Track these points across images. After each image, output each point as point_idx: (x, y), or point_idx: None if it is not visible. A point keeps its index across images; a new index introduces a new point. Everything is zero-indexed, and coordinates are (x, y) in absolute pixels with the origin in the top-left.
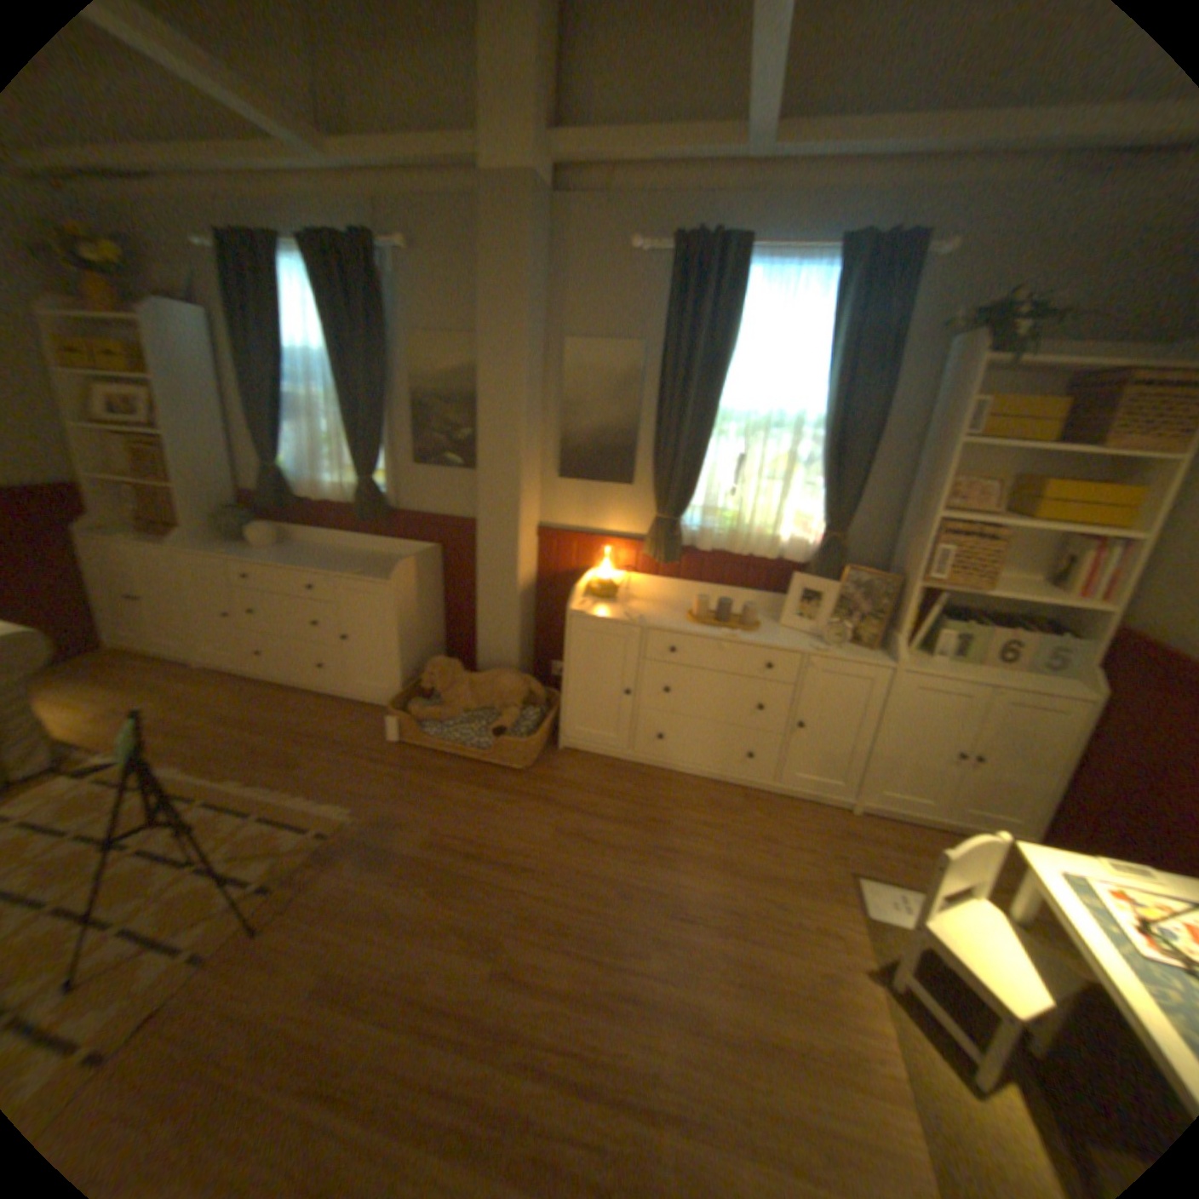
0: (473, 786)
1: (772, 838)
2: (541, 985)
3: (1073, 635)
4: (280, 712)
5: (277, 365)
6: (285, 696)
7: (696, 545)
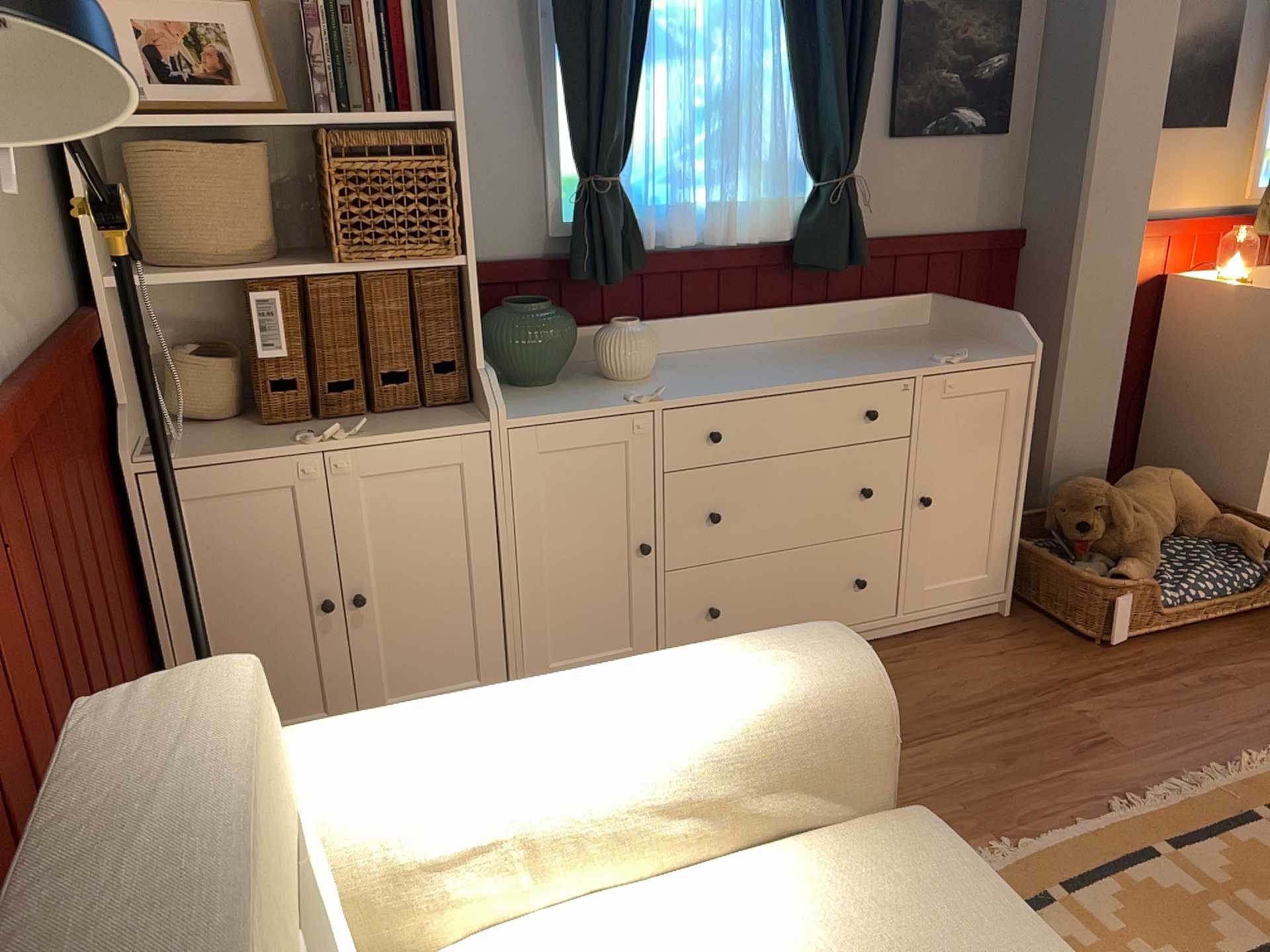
0: None
1: None
2: None
3: None
4: None
5: None
6: None
7: None
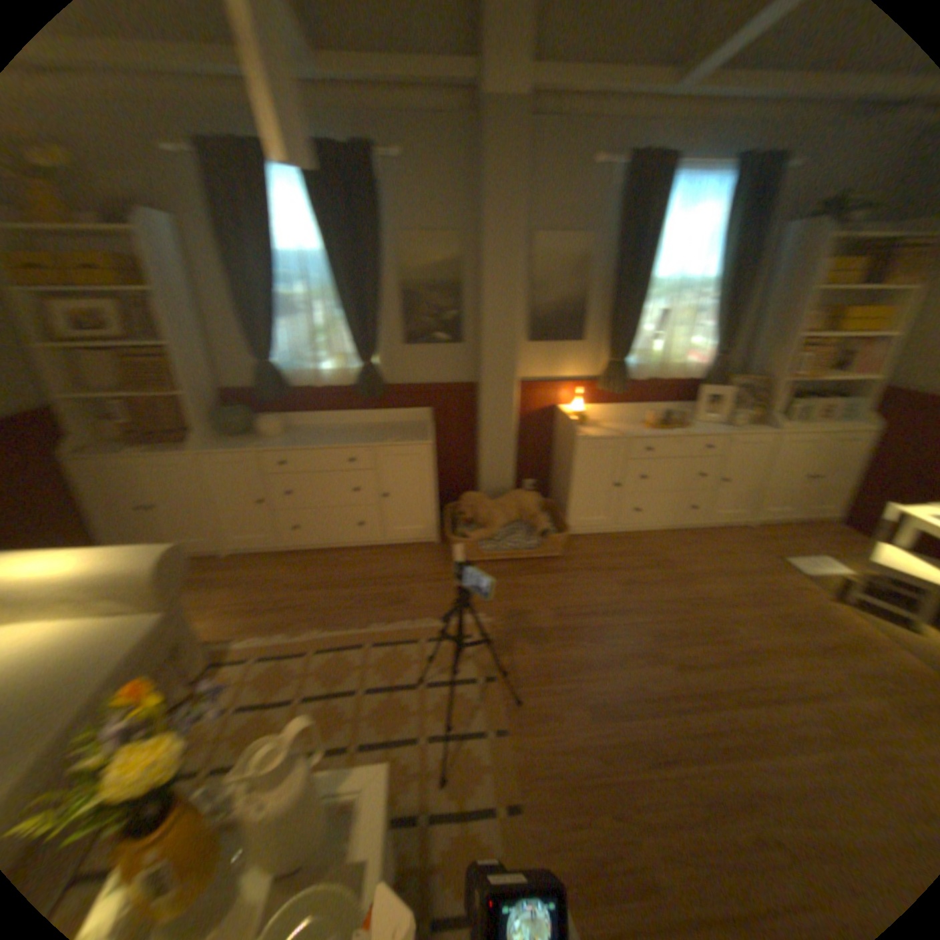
0: (541, 574)
1: (727, 552)
2: (704, 664)
3: (850, 397)
4: (347, 566)
5: (273, 267)
6: (334, 554)
7: (633, 377)
